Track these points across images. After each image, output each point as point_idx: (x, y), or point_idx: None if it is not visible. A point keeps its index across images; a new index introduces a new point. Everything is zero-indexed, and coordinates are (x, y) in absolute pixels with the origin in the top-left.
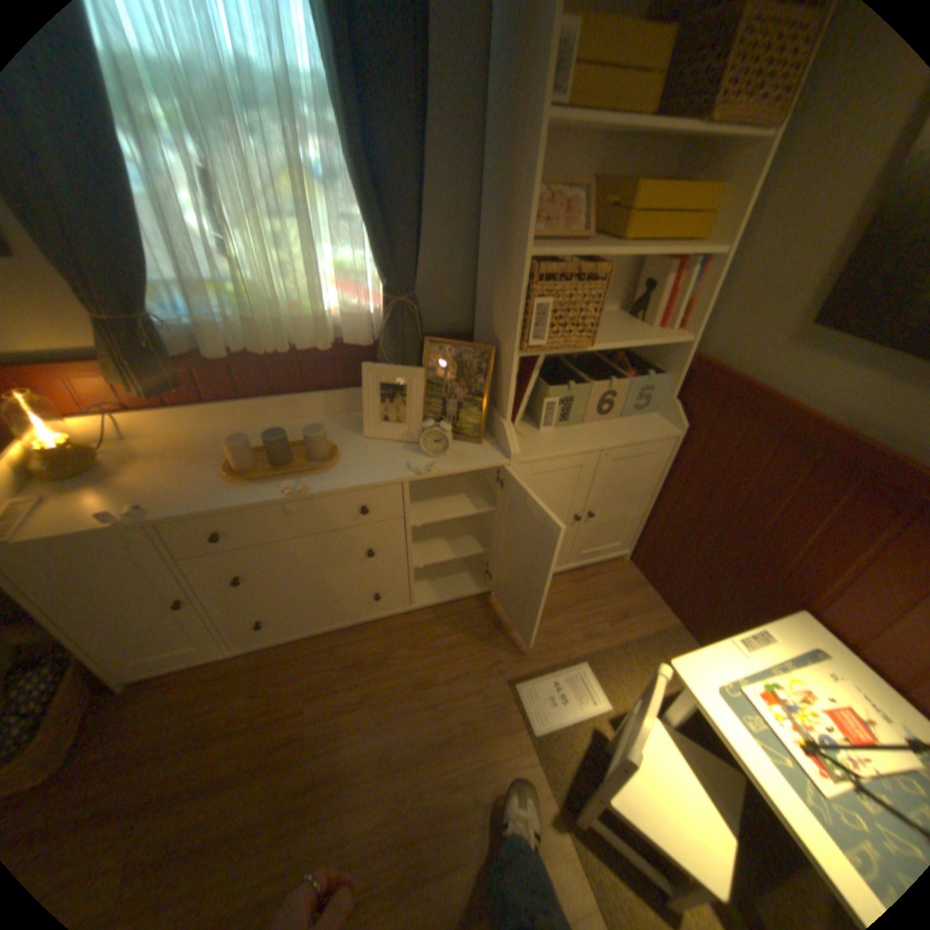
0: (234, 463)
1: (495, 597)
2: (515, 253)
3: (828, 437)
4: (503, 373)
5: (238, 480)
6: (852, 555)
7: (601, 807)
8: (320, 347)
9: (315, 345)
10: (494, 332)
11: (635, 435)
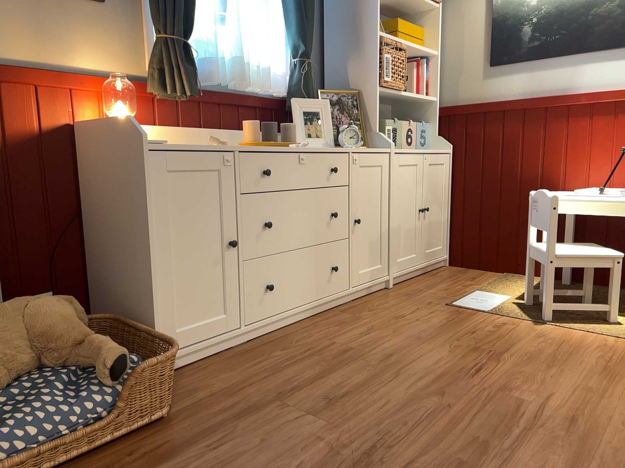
0: (248, 139)
1: (392, 288)
2: (366, 36)
3: (520, 104)
4: (366, 104)
5: (262, 142)
6: (557, 148)
7: (552, 266)
8: (266, 86)
9: (262, 86)
10: (351, 87)
11: (431, 150)
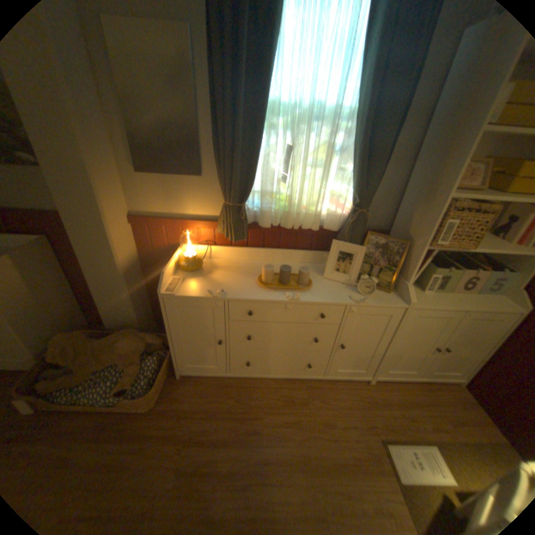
0: (263, 278)
1: (373, 386)
2: (439, 194)
3: None
4: (412, 256)
5: (265, 287)
6: None
7: None
8: (313, 228)
9: (311, 227)
10: (409, 233)
11: (491, 307)
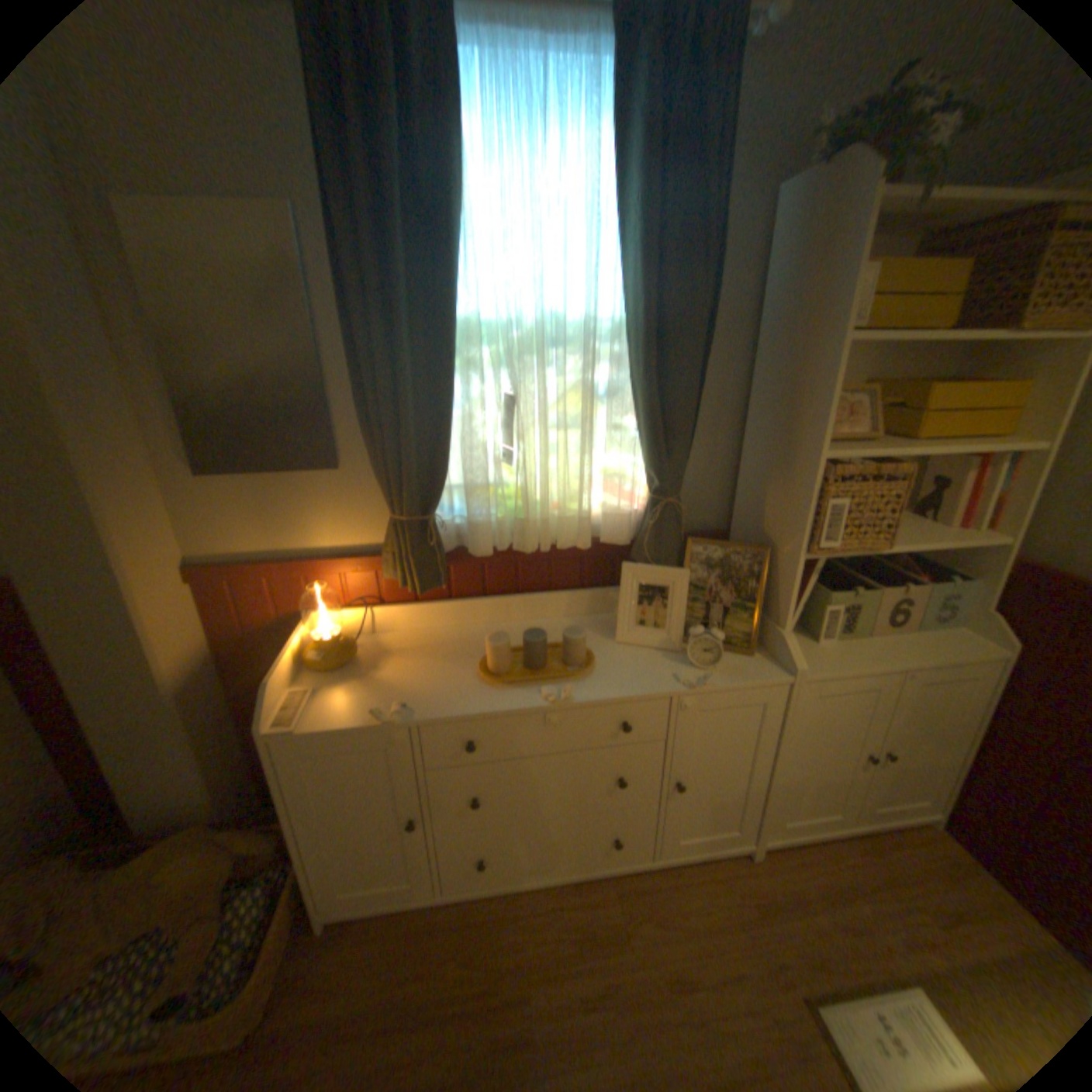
0: (490, 664)
1: (760, 864)
2: (803, 455)
3: None
4: (780, 576)
5: (497, 683)
6: None
7: None
8: (580, 545)
9: (575, 544)
10: (765, 532)
11: (949, 655)
